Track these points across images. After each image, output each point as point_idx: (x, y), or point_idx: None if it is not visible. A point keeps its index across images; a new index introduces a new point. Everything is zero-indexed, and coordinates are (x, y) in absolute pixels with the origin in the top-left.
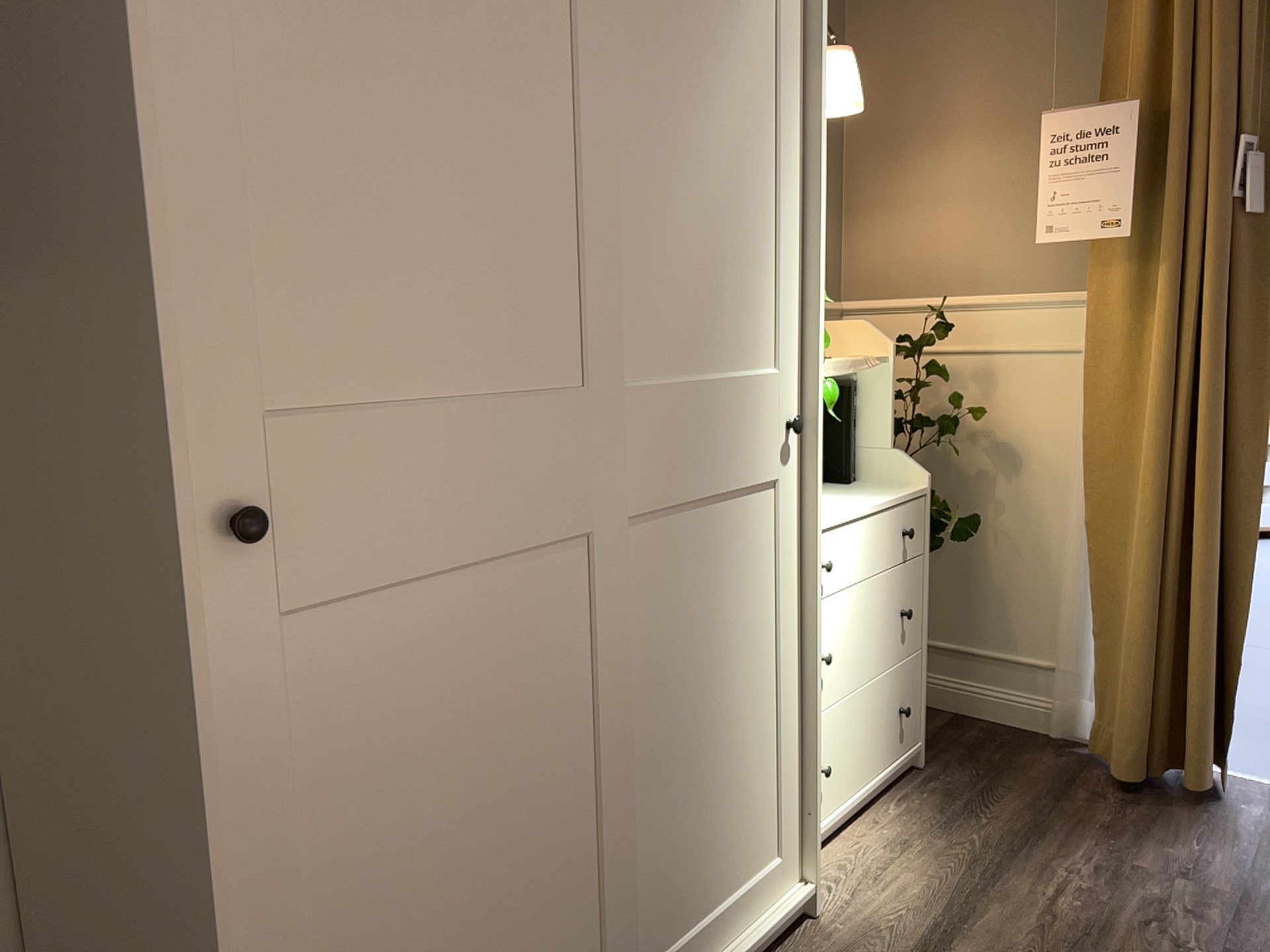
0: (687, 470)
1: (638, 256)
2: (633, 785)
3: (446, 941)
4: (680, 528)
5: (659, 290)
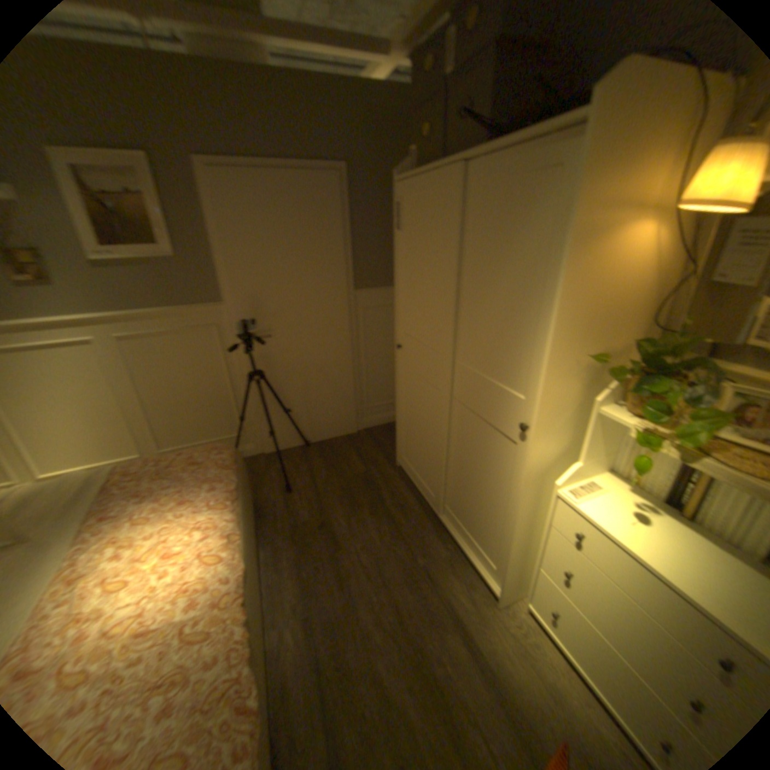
0: (473, 401)
1: (466, 319)
2: (446, 468)
3: (411, 438)
4: (470, 418)
5: (472, 333)
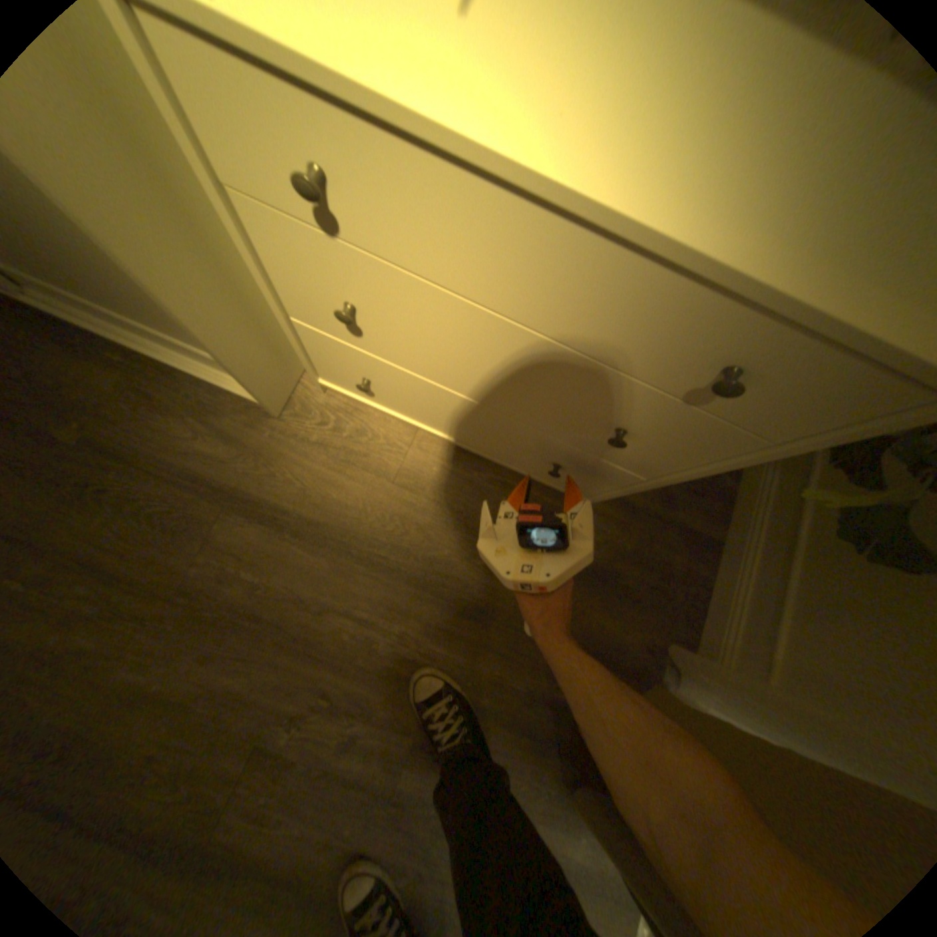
0: None
1: None
2: None
3: None
4: None
5: None
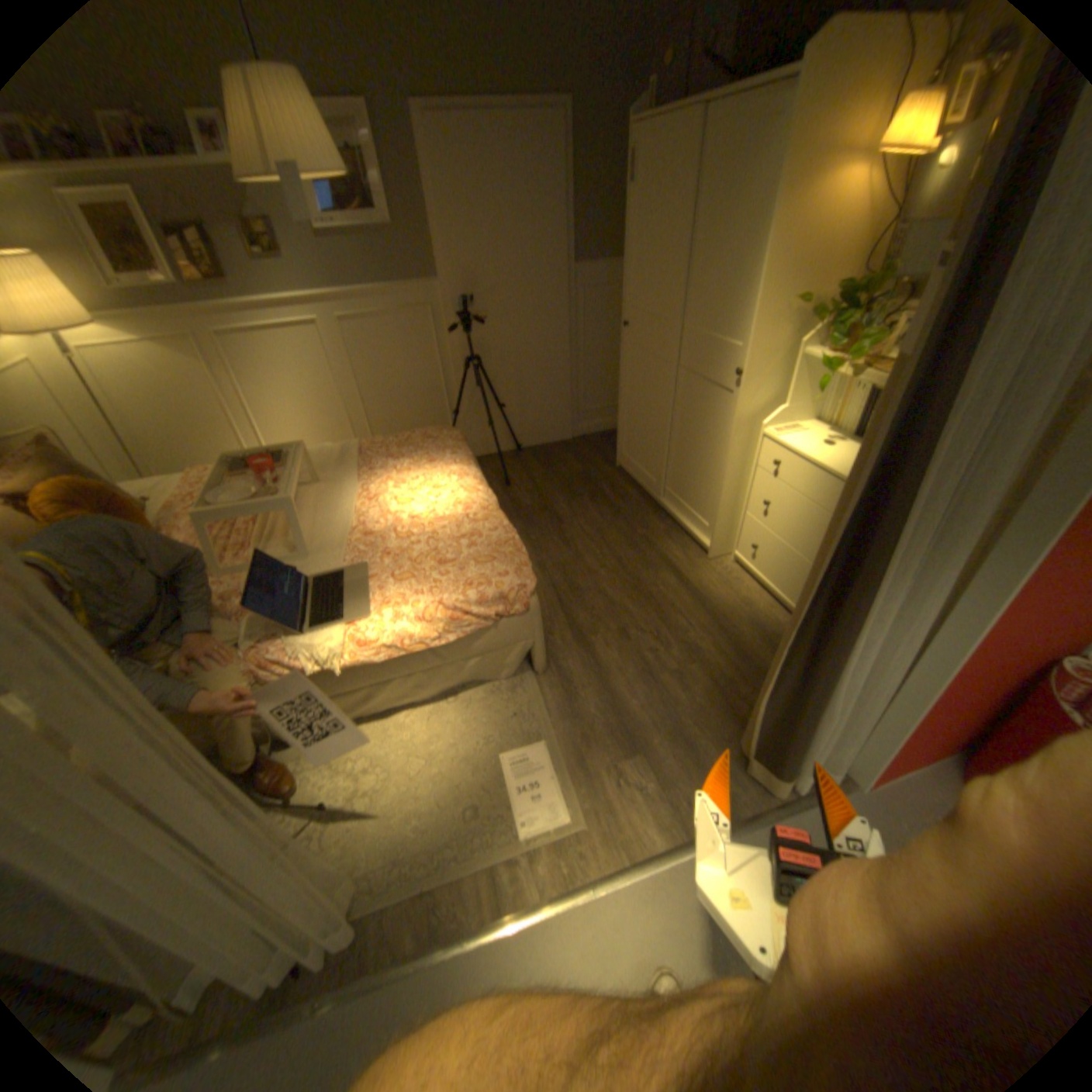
0: (706, 362)
1: (704, 275)
2: (676, 444)
3: (640, 426)
4: (702, 381)
5: (709, 289)
